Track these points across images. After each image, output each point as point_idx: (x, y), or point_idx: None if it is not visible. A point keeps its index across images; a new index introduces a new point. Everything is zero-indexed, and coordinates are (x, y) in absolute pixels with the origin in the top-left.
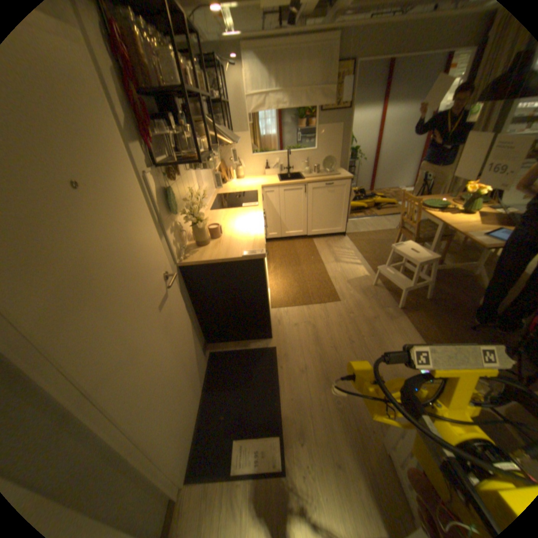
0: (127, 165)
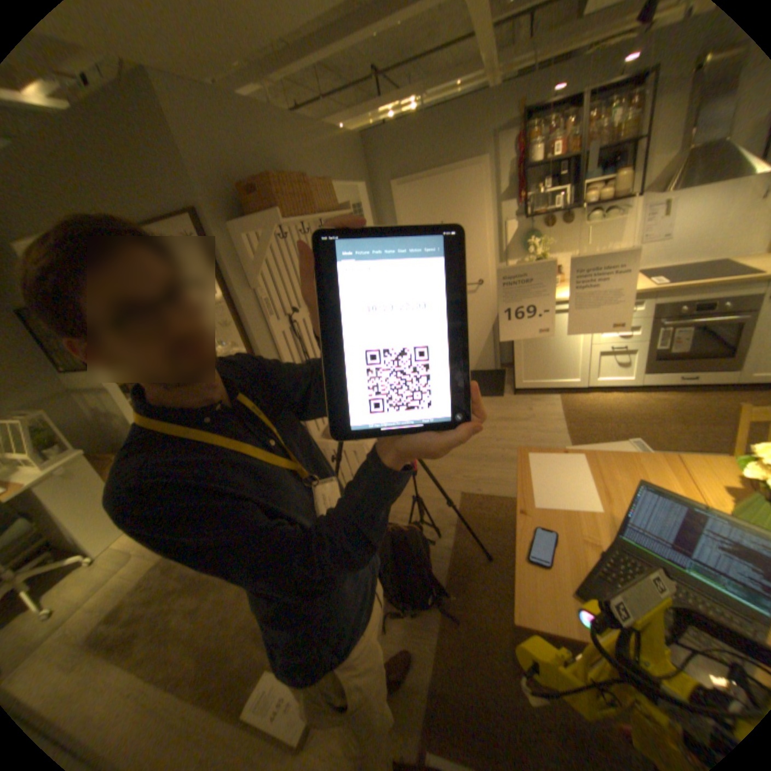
0: (489, 216)
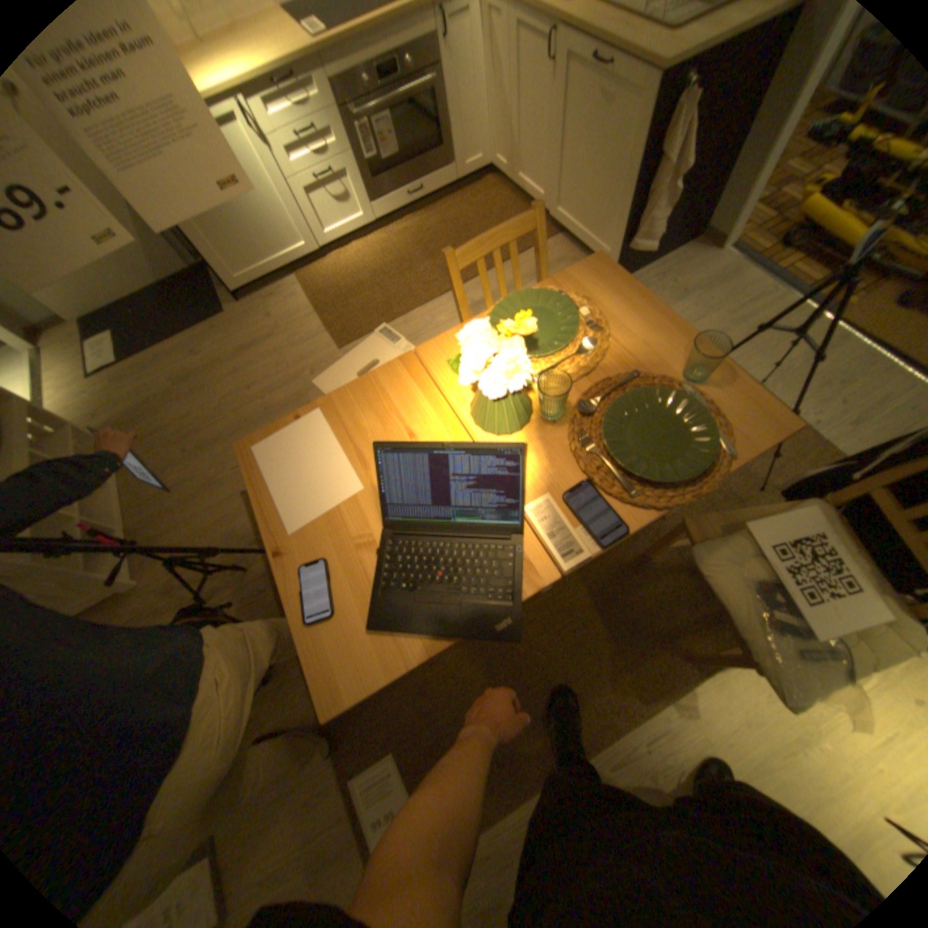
0: None
